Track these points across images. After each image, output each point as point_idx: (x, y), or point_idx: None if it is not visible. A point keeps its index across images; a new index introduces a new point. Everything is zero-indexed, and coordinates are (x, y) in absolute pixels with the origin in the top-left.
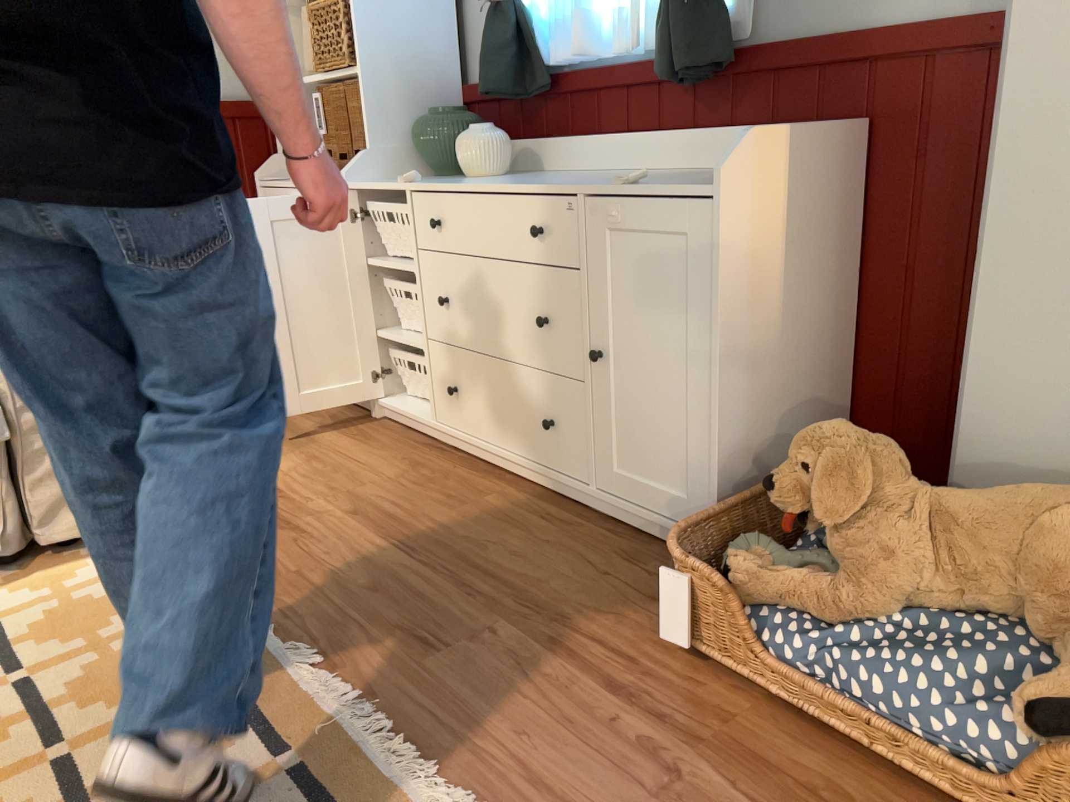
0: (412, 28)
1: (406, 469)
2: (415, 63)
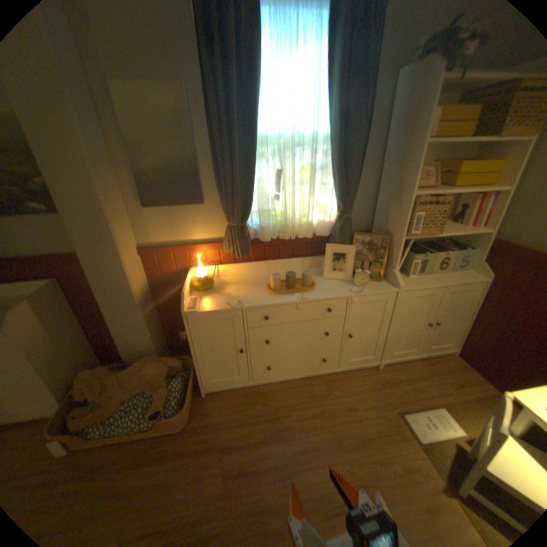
0: None
1: None
2: None
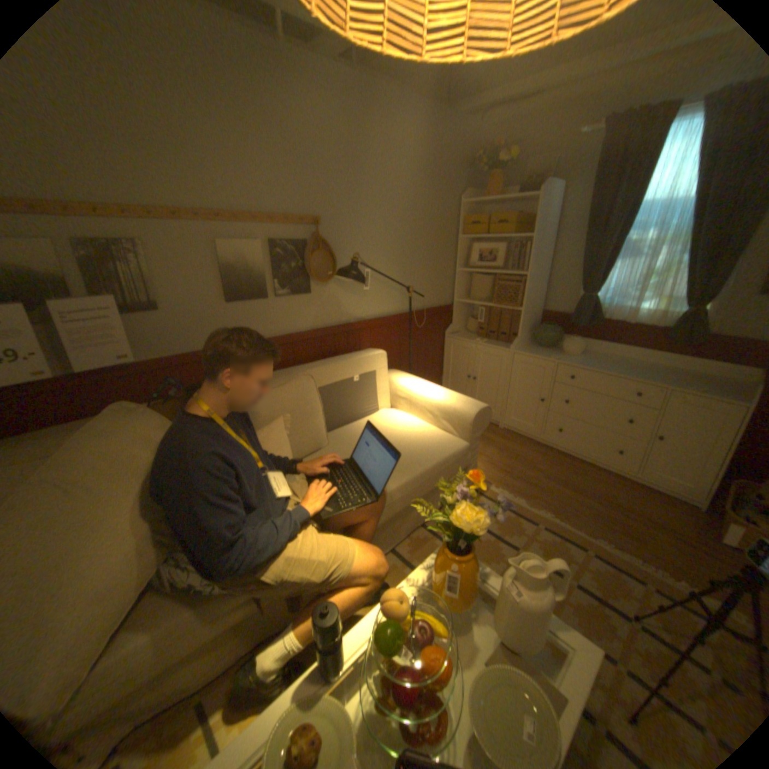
0: (537, 292)
1: (542, 457)
2: (535, 304)
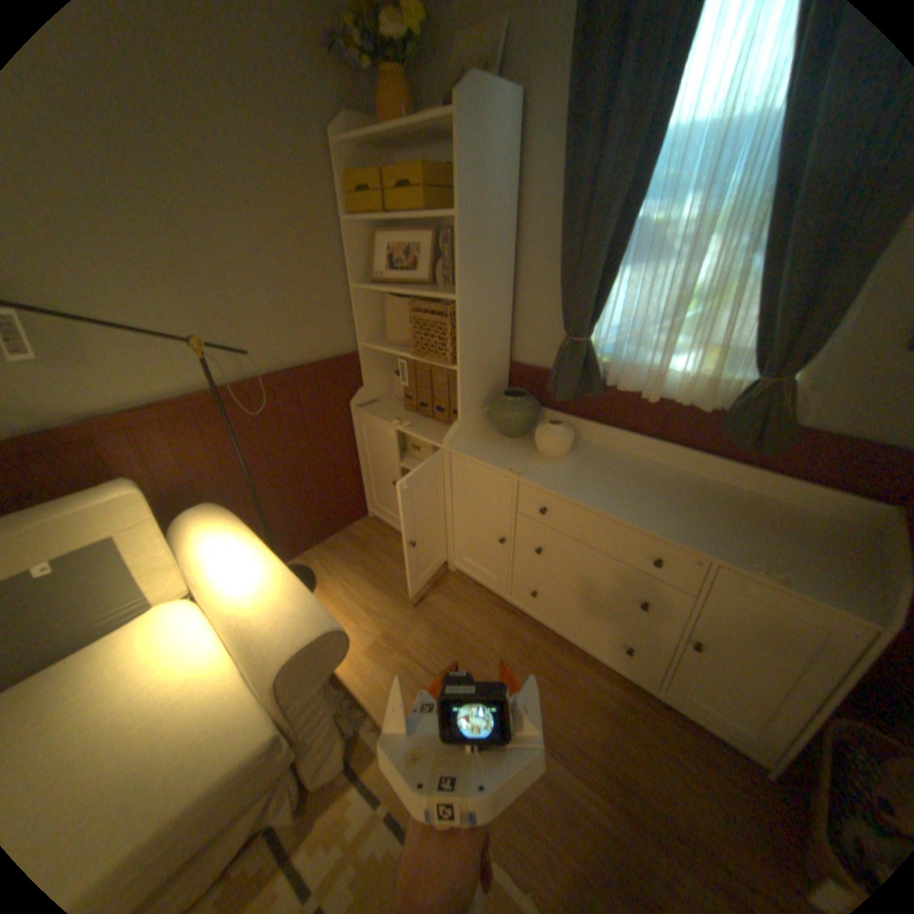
0: (491, 329)
1: (506, 640)
2: (490, 353)
